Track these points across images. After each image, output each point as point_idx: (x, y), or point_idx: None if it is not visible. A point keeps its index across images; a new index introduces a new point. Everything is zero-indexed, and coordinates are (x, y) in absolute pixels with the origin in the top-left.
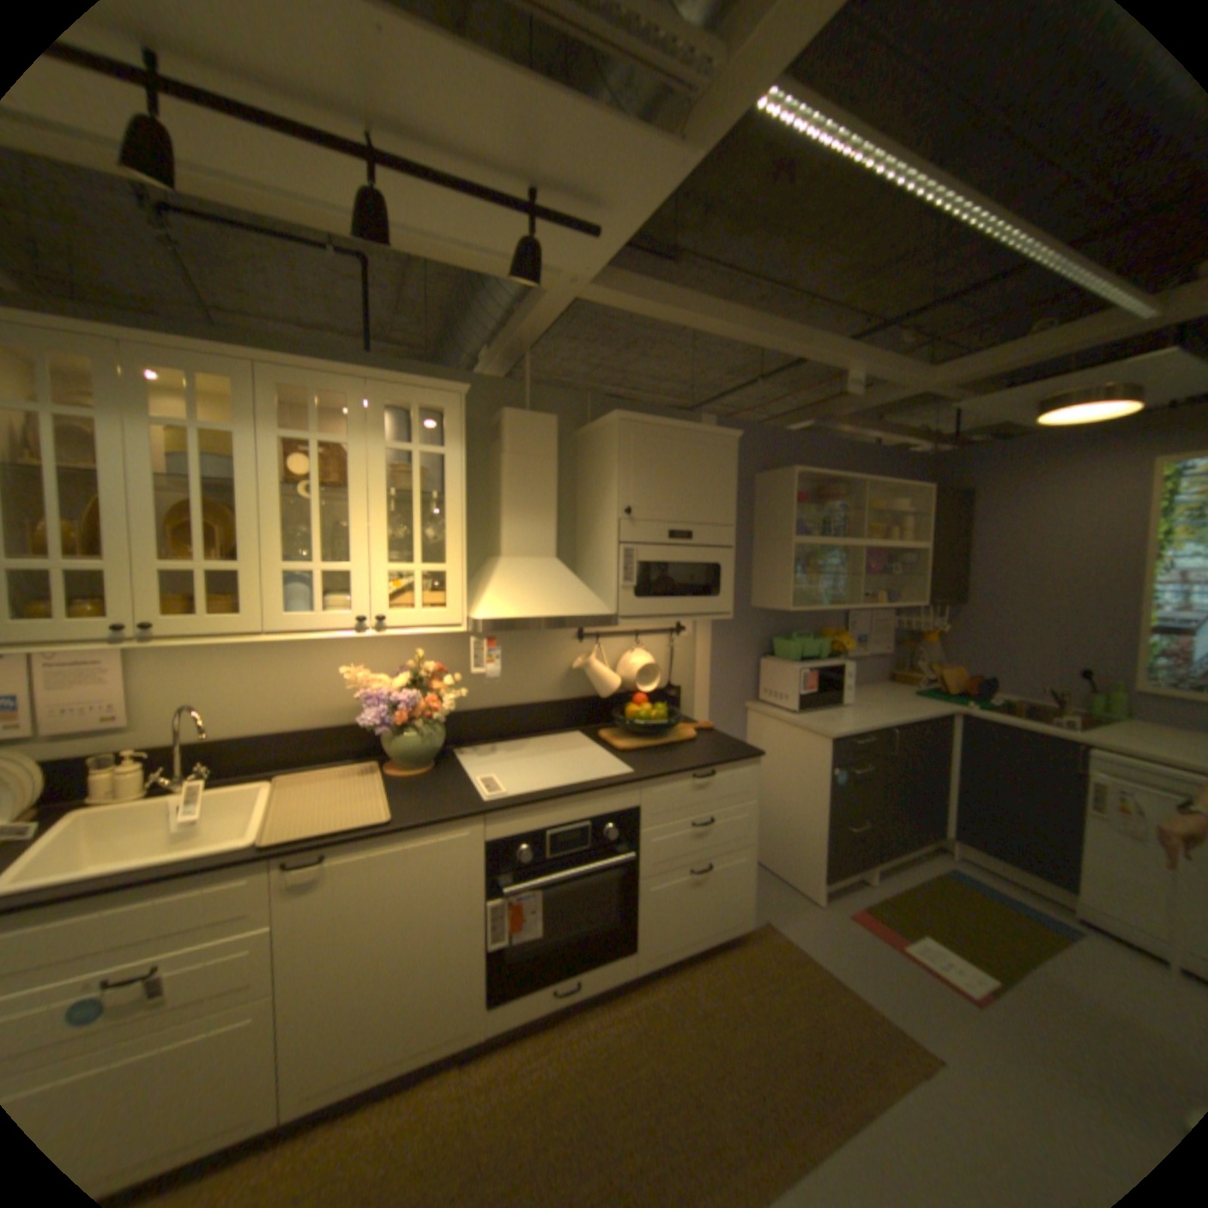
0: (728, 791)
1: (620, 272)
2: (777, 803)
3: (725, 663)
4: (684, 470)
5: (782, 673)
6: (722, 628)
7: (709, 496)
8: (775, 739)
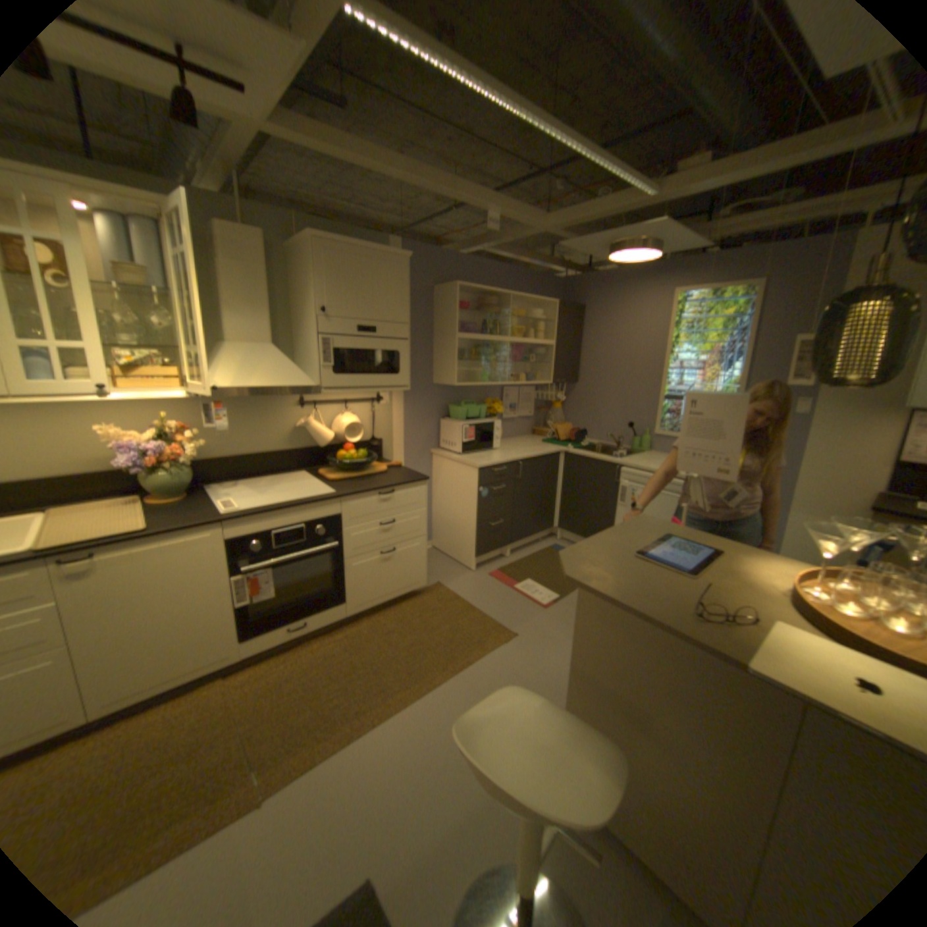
0: (405, 502)
1: (293, 115)
2: (450, 512)
3: (415, 423)
4: (367, 280)
5: (453, 429)
6: (412, 398)
7: (388, 301)
8: (448, 472)
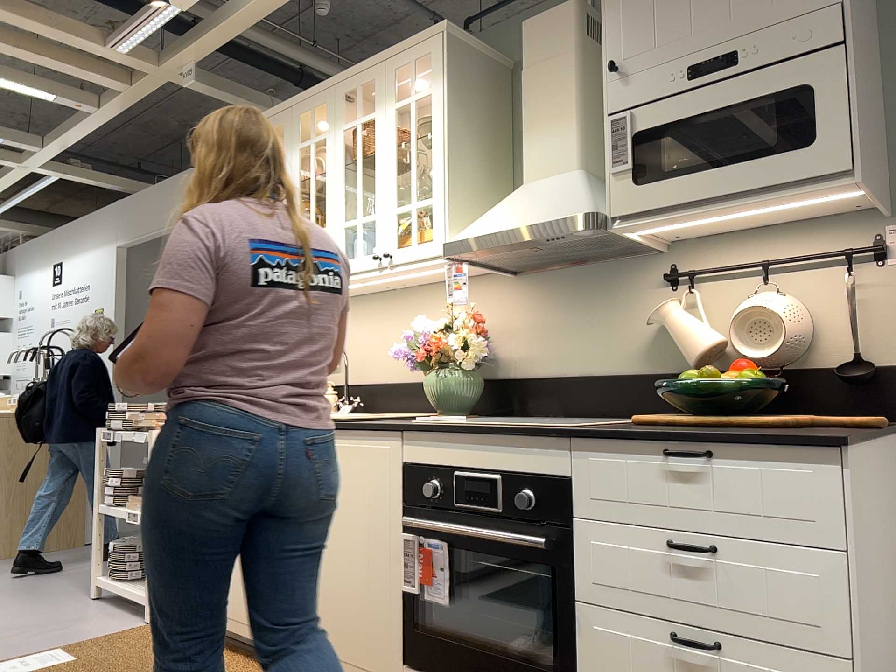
0: (750, 500)
1: None
2: None
3: None
4: None
5: None
6: None
7: None
8: None
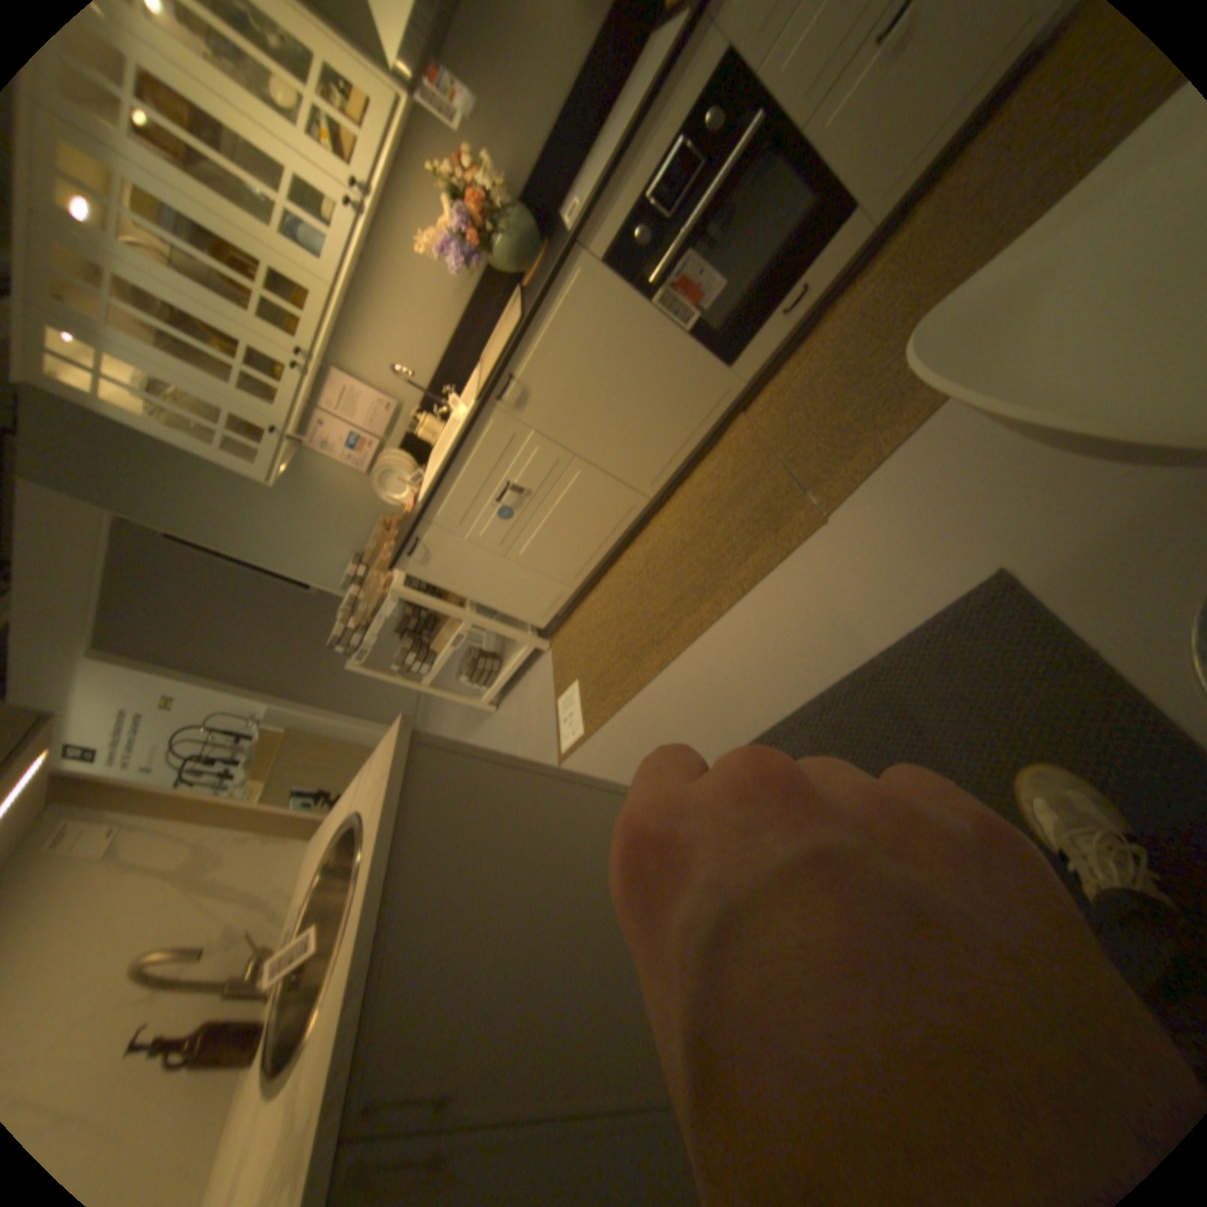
0: None
1: None
2: None
3: None
4: None
5: None
6: None
7: None
8: None
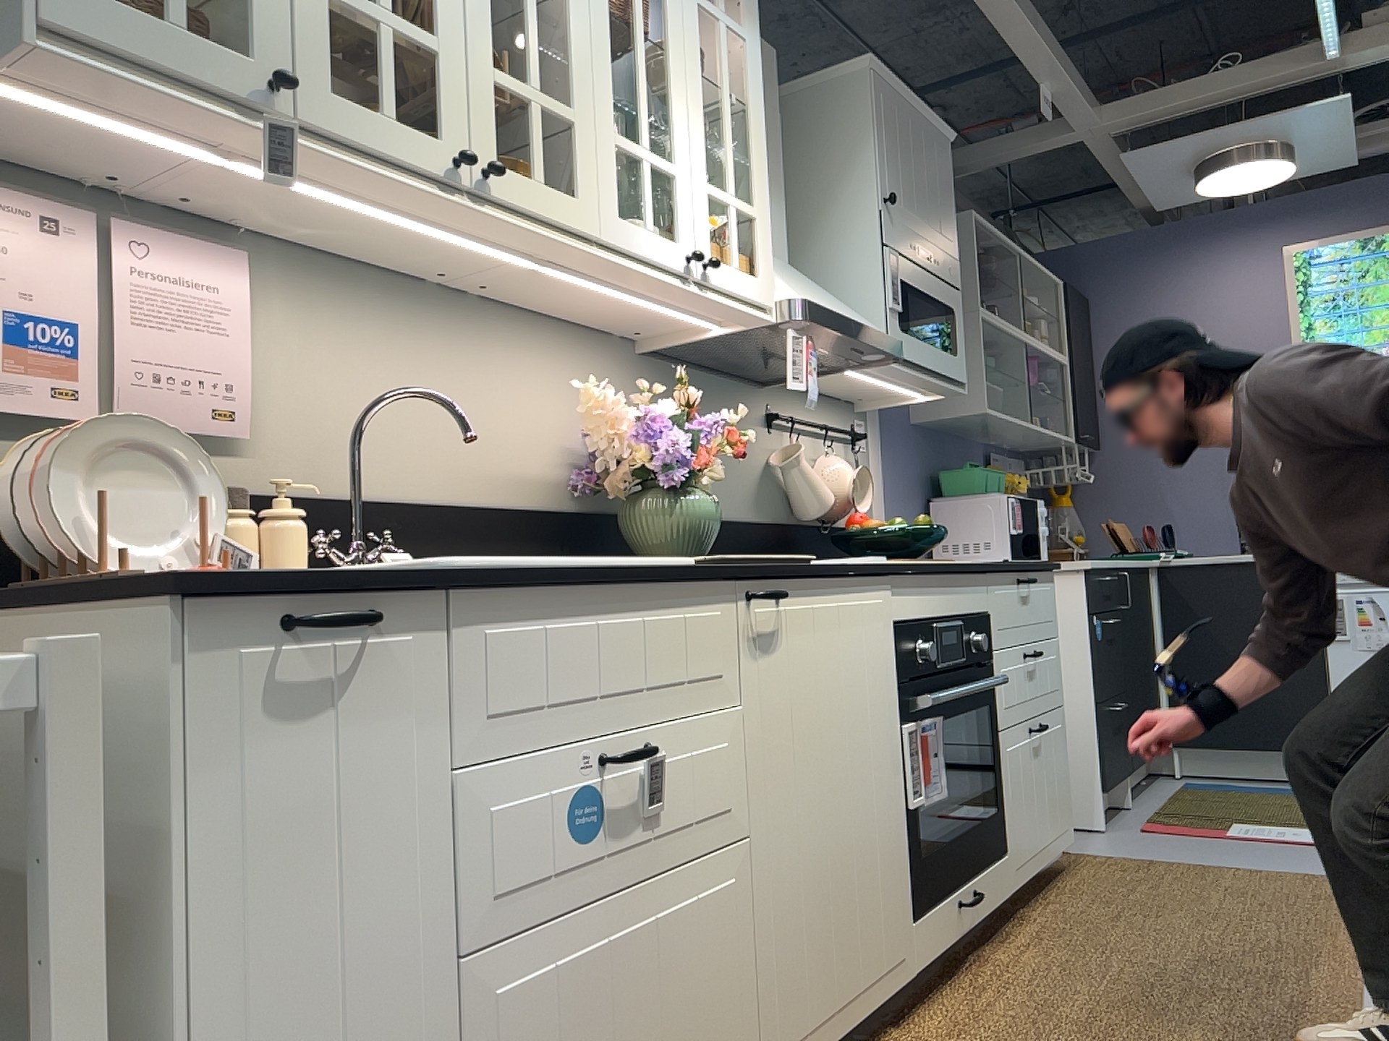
0: (1042, 612)
1: None
2: None
3: (900, 502)
4: (921, 166)
5: (972, 514)
6: (892, 447)
7: (941, 211)
8: None
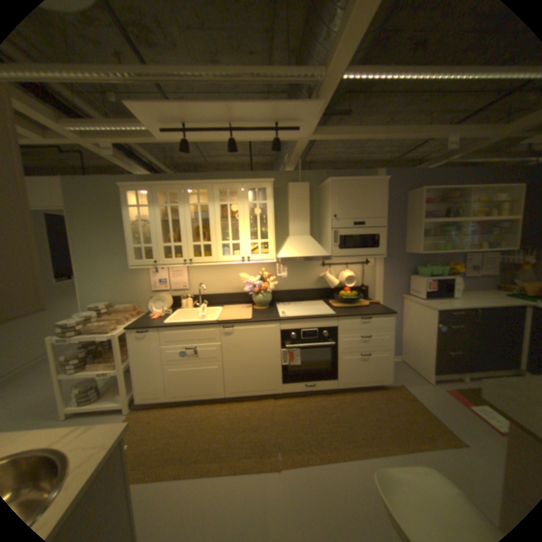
0: (378, 326)
1: (324, 128)
2: (415, 339)
3: (391, 277)
4: (360, 197)
5: (420, 282)
6: (389, 262)
7: (373, 206)
8: (415, 311)
